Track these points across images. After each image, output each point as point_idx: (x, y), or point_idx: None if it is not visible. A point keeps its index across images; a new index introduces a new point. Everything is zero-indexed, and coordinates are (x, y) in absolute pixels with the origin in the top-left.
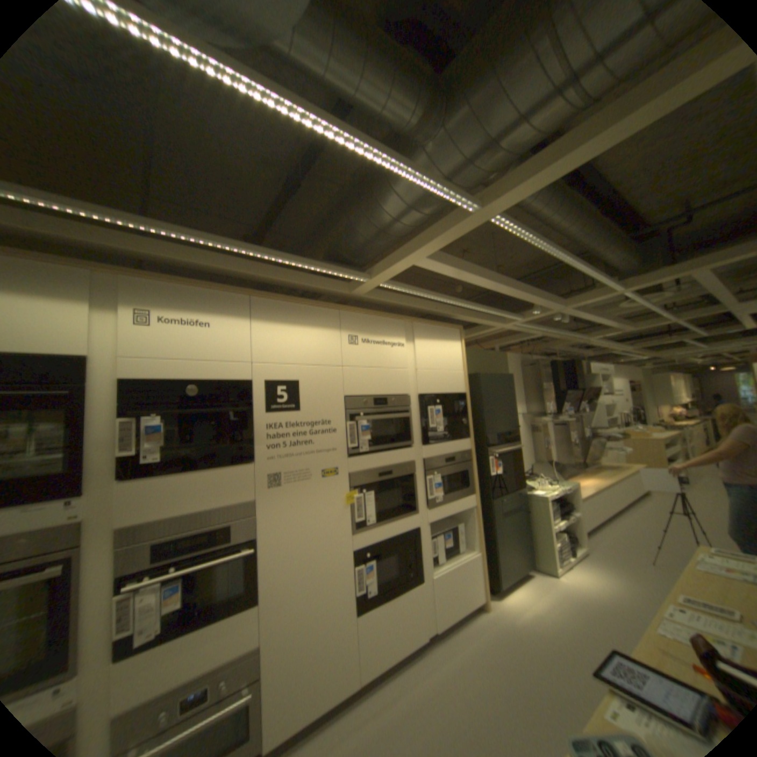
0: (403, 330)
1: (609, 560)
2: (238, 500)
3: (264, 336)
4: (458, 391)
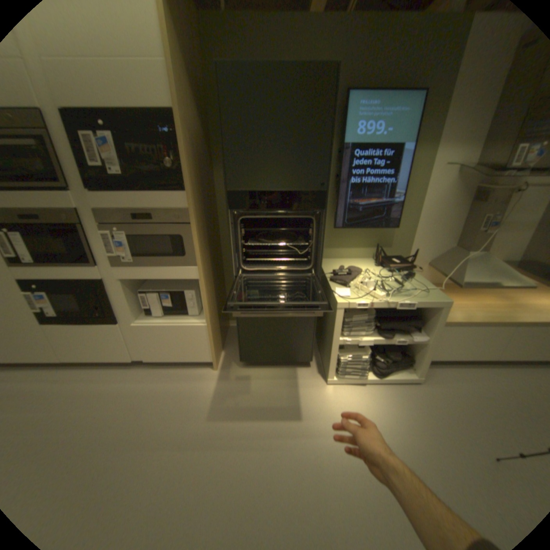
0: None
1: (439, 406)
2: None
3: None
4: (149, 104)
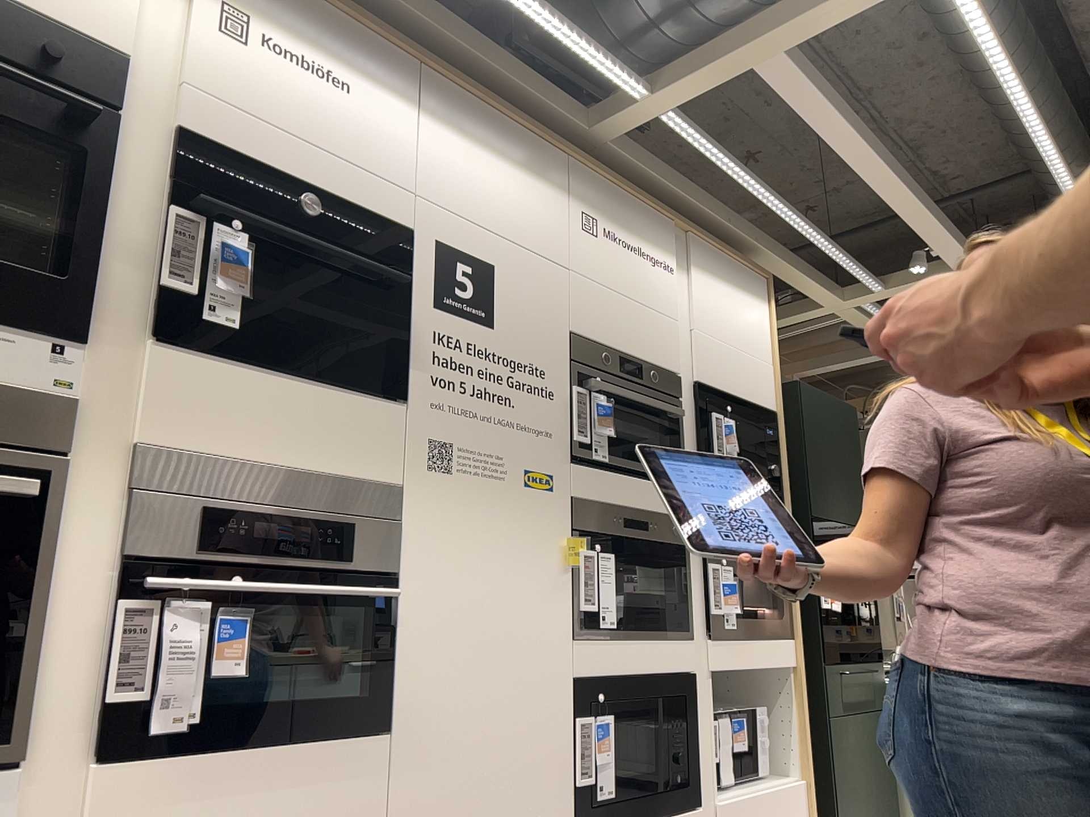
0: (672, 239)
1: None
2: (372, 471)
3: (441, 149)
4: (763, 402)
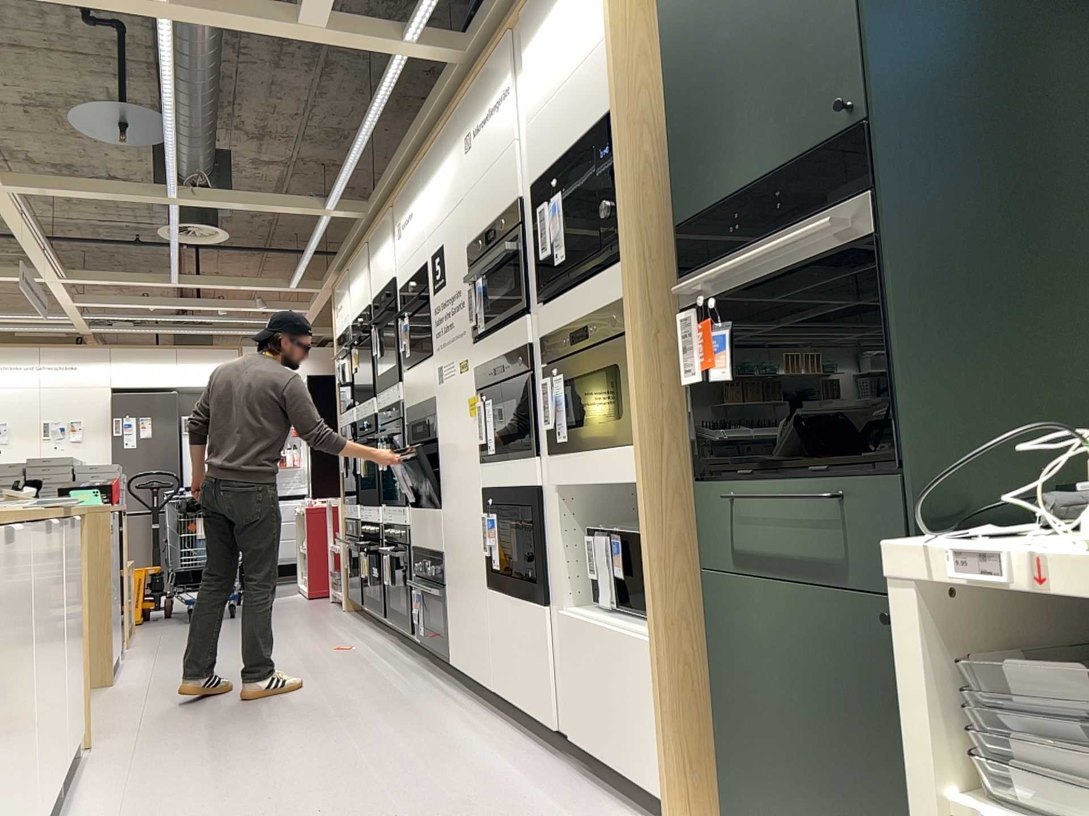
0: (508, 53)
1: None
2: (429, 393)
3: (427, 201)
4: (598, 116)
